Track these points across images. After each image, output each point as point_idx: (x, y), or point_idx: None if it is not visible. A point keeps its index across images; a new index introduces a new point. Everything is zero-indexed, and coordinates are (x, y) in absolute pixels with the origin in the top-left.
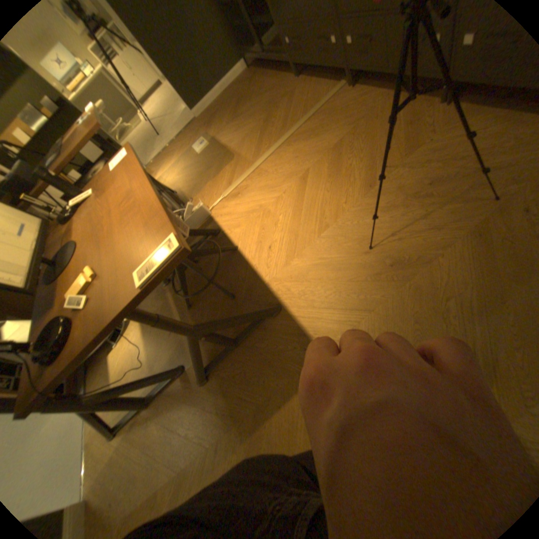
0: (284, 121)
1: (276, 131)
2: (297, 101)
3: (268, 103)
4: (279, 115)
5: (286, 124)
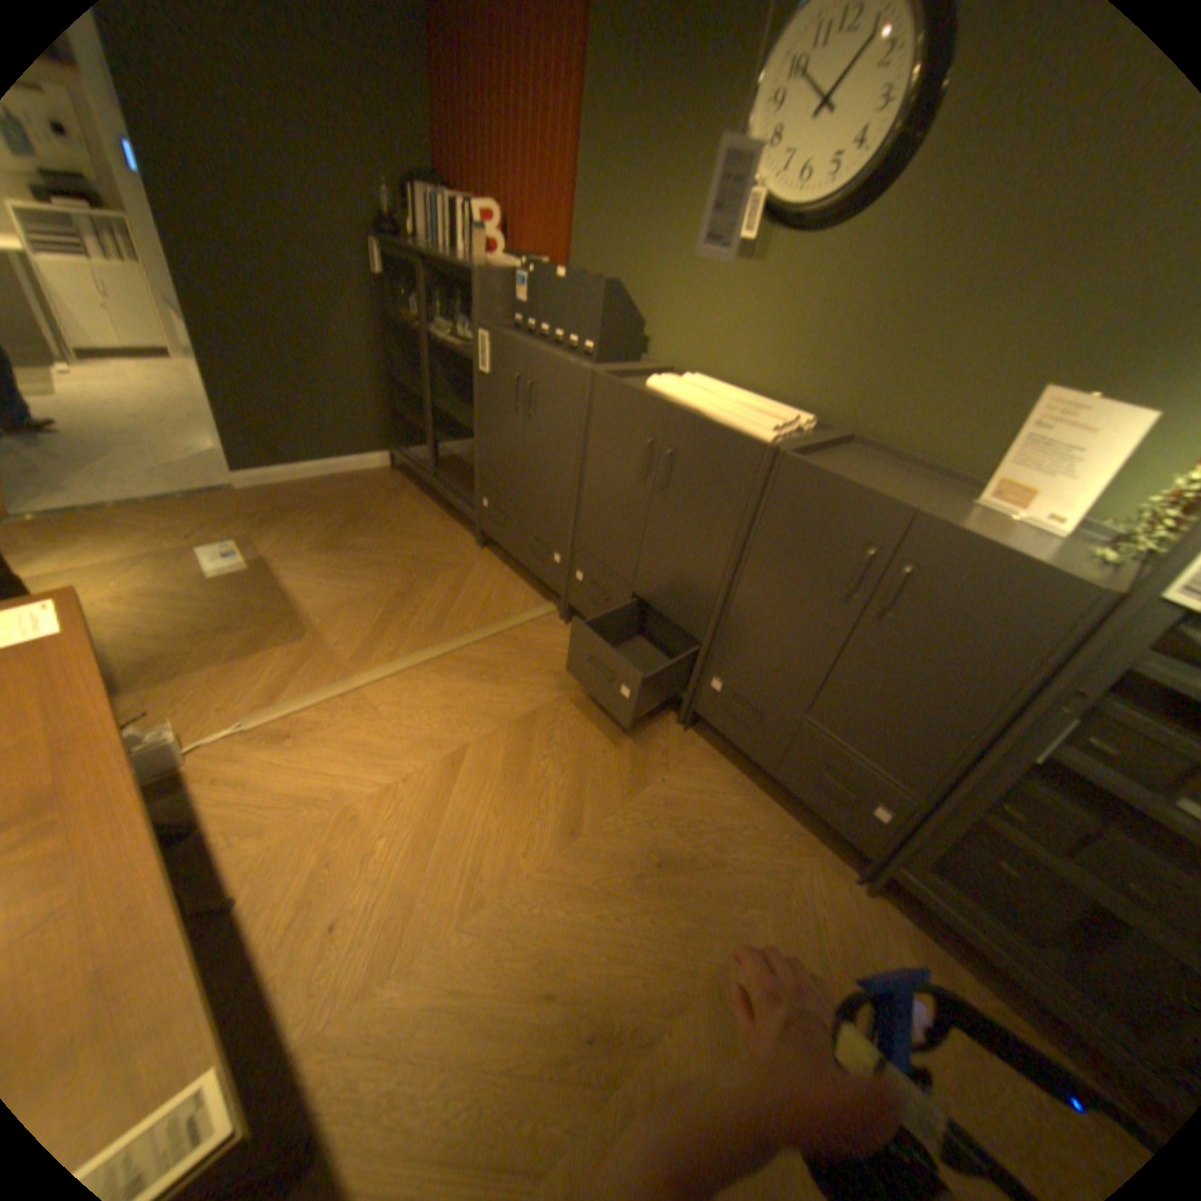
0: (438, 619)
1: (419, 630)
2: (471, 594)
3: (416, 564)
4: (431, 601)
5: (441, 625)
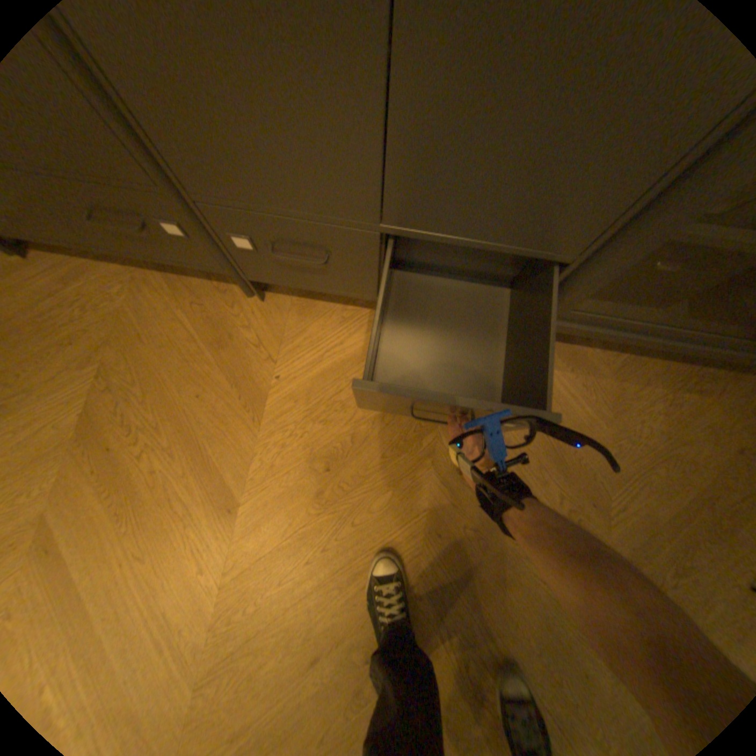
0: None
1: None
2: None
3: None
4: None
5: None
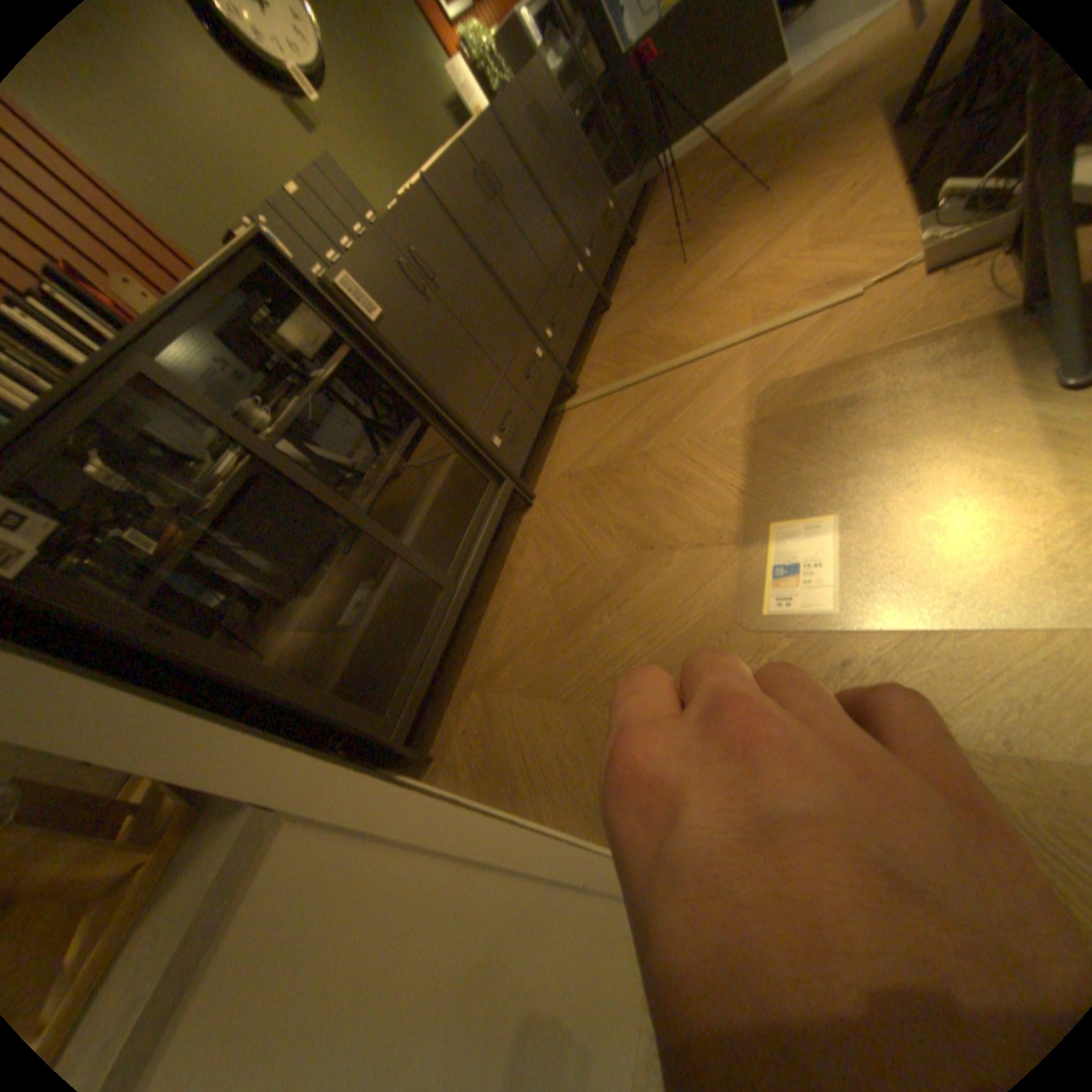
0: (646, 399)
1: (669, 388)
2: (600, 429)
3: (600, 485)
4: (633, 424)
5: (651, 391)
